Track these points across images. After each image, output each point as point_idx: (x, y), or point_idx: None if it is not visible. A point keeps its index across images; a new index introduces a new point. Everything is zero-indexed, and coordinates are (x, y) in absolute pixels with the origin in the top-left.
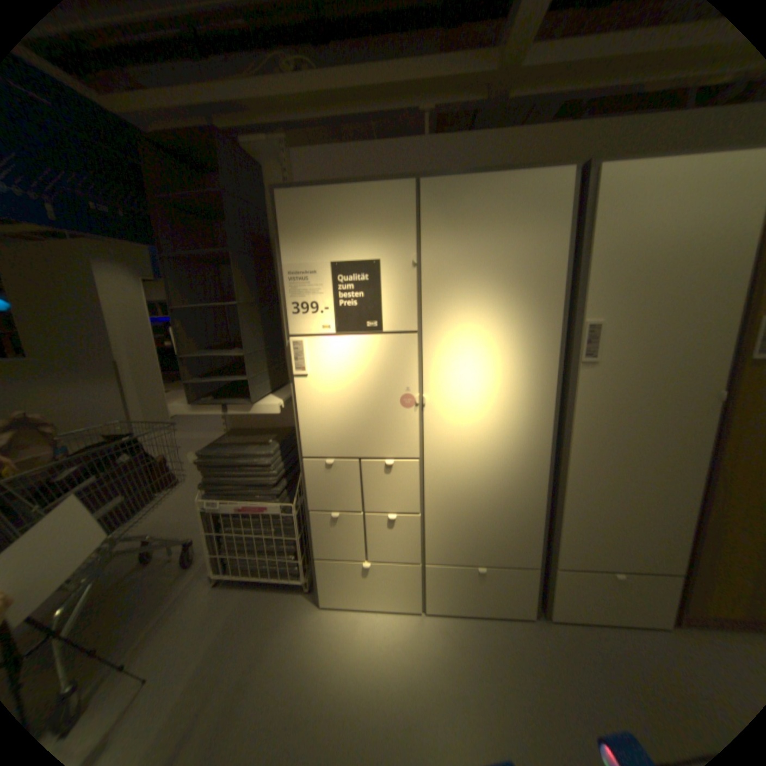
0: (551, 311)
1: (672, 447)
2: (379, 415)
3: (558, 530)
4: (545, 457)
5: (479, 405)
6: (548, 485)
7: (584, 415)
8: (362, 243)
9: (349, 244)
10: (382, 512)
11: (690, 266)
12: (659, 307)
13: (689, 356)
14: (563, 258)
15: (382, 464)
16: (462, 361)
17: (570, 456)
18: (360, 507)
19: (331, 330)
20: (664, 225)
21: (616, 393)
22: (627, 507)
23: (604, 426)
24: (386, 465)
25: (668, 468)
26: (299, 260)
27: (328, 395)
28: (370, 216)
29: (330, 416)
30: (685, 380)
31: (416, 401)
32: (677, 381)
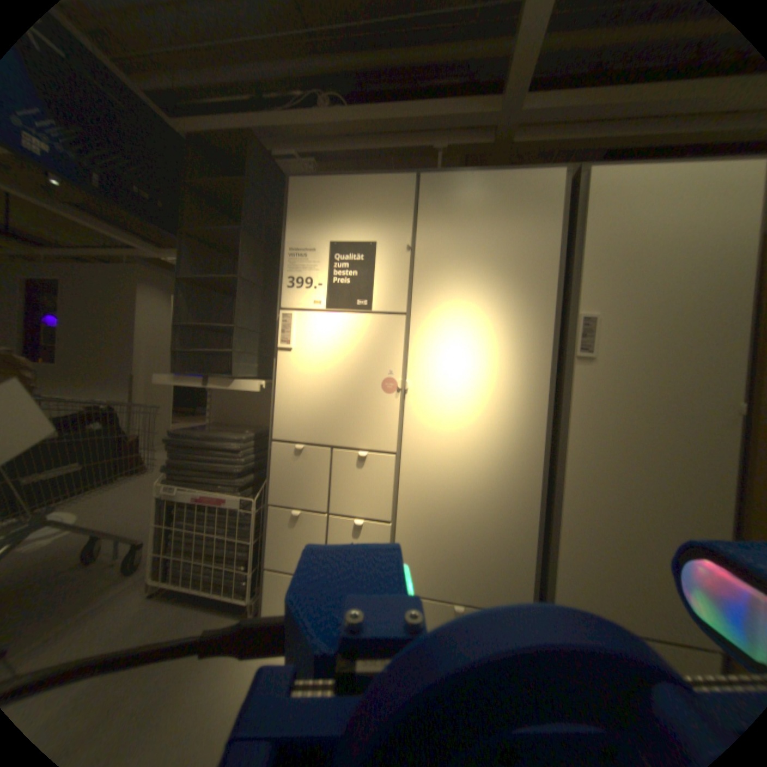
0: (543, 302)
1: (688, 468)
2: (357, 400)
3: (553, 566)
4: (538, 465)
5: (465, 397)
6: (541, 502)
7: (581, 419)
8: (361, 228)
9: (349, 228)
10: (348, 518)
11: (687, 265)
12: (657, 305)
13: (696, 360)
14: (554, 251)
15: (355, 457)
16: (449, 348)
17: (566, 468)
18: (325, 508)
19: (321, 307)
20: (656, 225)
21: (616, 395)
22: (638, 542)
23: (605, 434)
24: (359, 458)
25: (685, 495)
26: (301, 239)
27: (309, 374)
28: (370, 204)
29: (307, 396)
30: (694, 387)
31: (397, 386)
32: (686, 387)
